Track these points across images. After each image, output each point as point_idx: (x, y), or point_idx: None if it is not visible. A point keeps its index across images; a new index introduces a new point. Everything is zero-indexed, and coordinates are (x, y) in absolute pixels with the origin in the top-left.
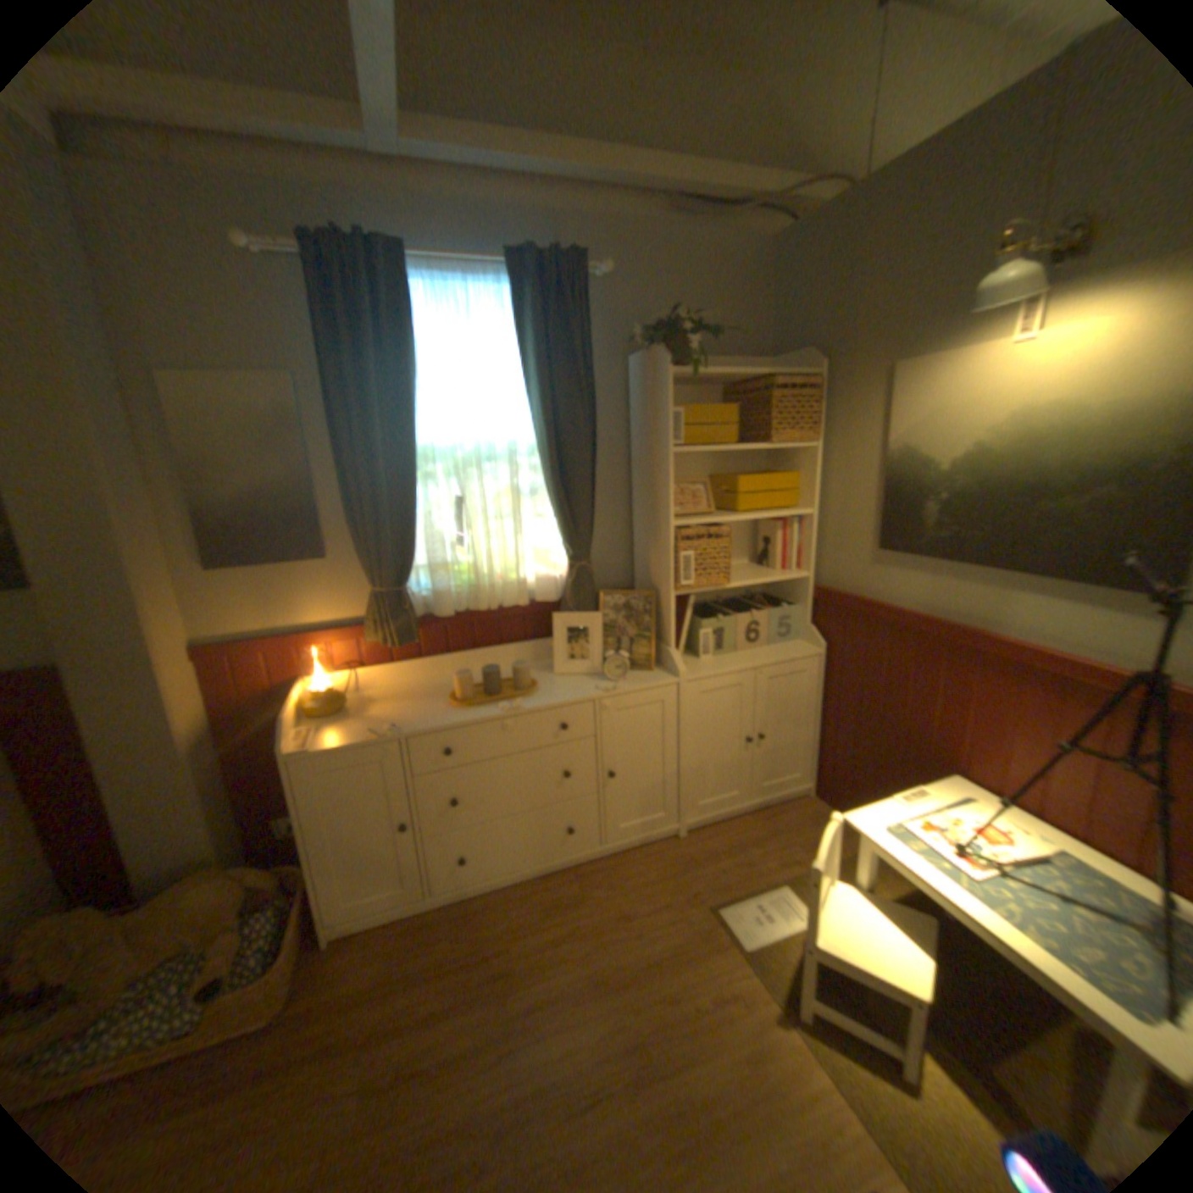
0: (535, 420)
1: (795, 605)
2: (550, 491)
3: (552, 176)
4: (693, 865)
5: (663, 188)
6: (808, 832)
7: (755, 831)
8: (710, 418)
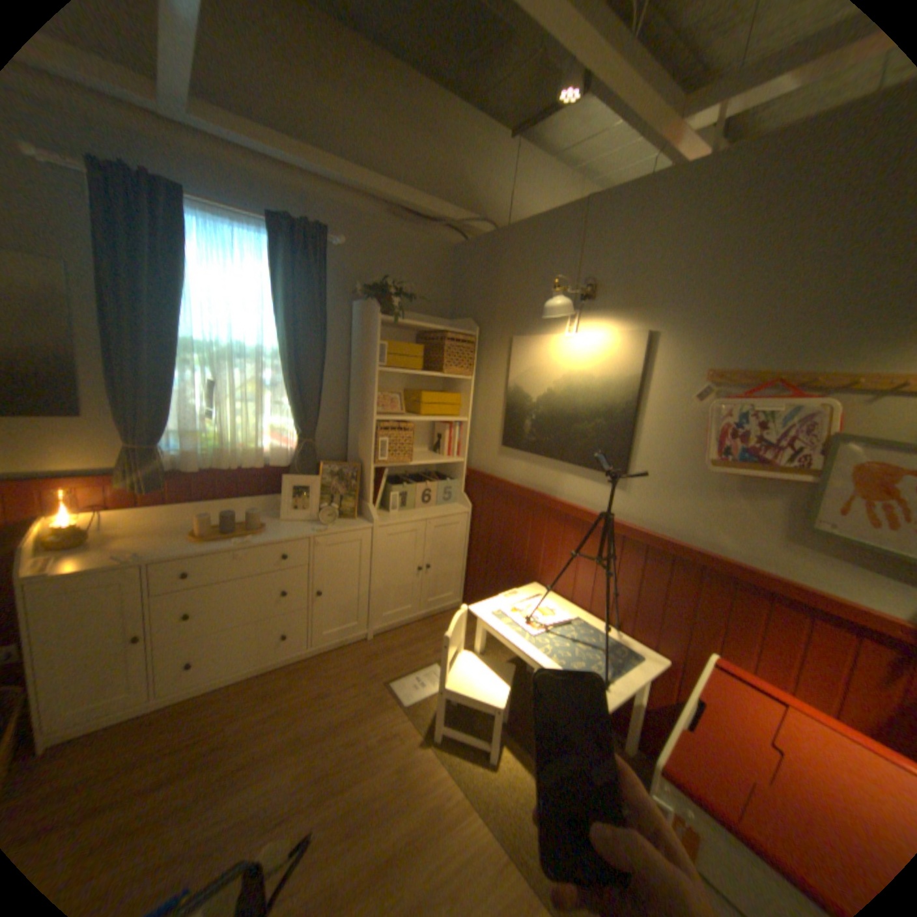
0: (279, 334)
1: (454, 480)
2: (287, 386)
3: (306, 171)
4: (374, 657)
5: (383, 200)
6: None
7: (420, 632)
8: (406, 352)
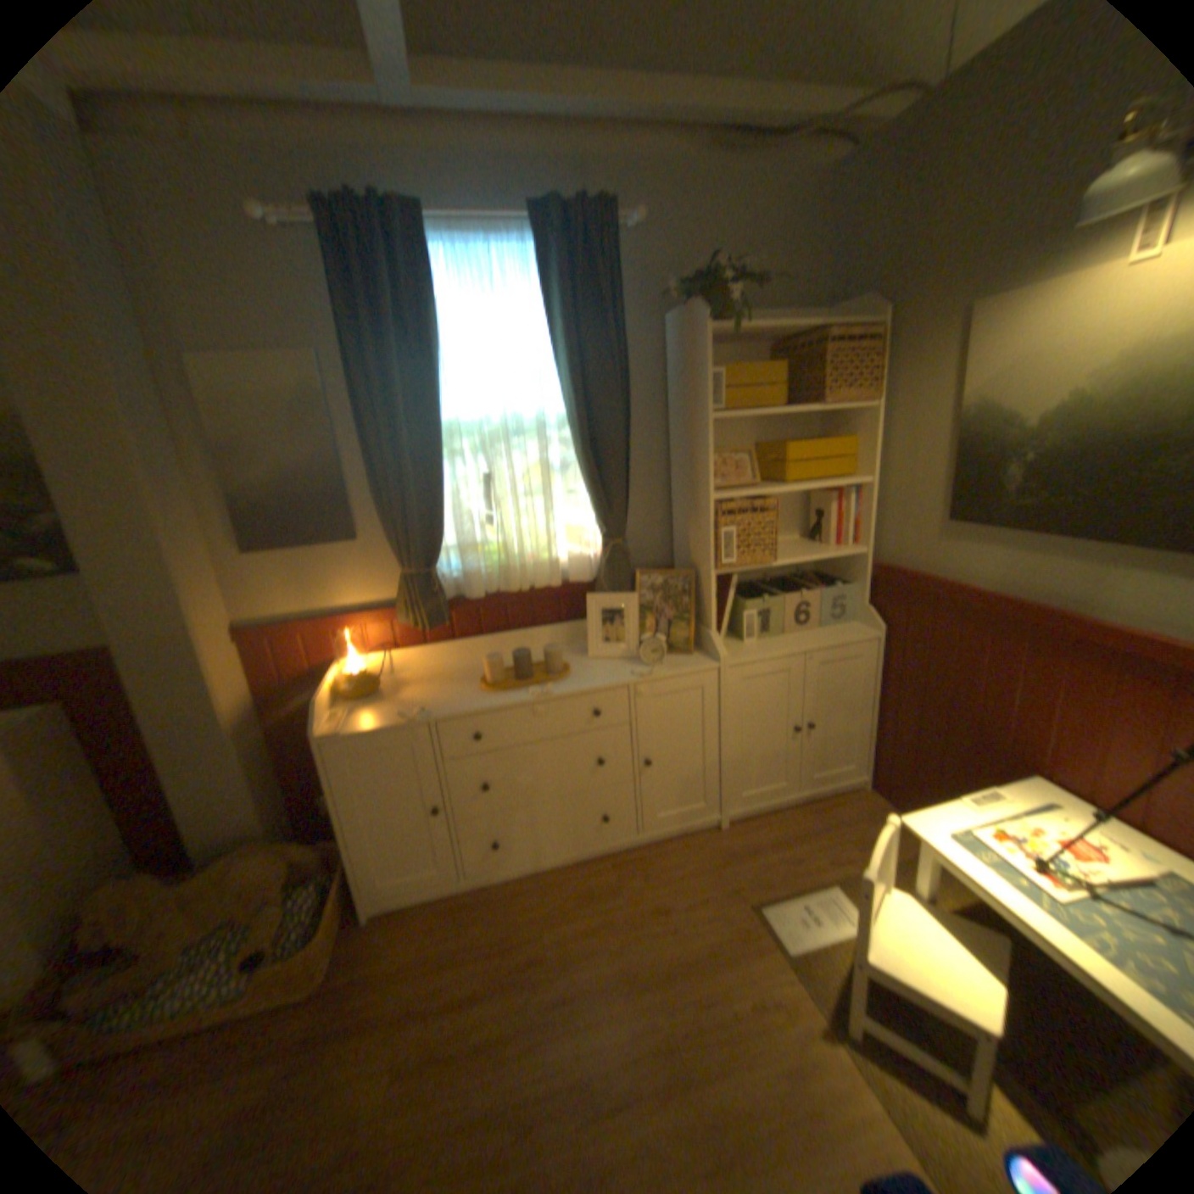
0: (563, 390)
1: (850, 584)
2: (580, 466)
3: (577, 118)
4: (735, 860)
5: (701, 122)
6: (862, 829)
7: (803, 826)
8: (755, 380)
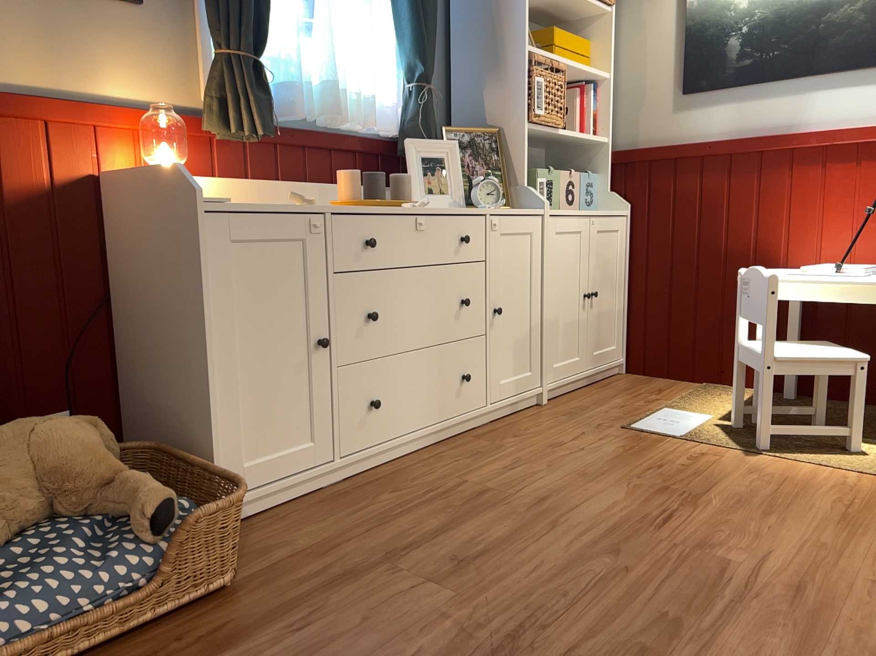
0: None
1: (591, 176)
2: None
3: None
4: (573, 413)
5: None
6: (642, 386)
7: (600, 392)
8: None
